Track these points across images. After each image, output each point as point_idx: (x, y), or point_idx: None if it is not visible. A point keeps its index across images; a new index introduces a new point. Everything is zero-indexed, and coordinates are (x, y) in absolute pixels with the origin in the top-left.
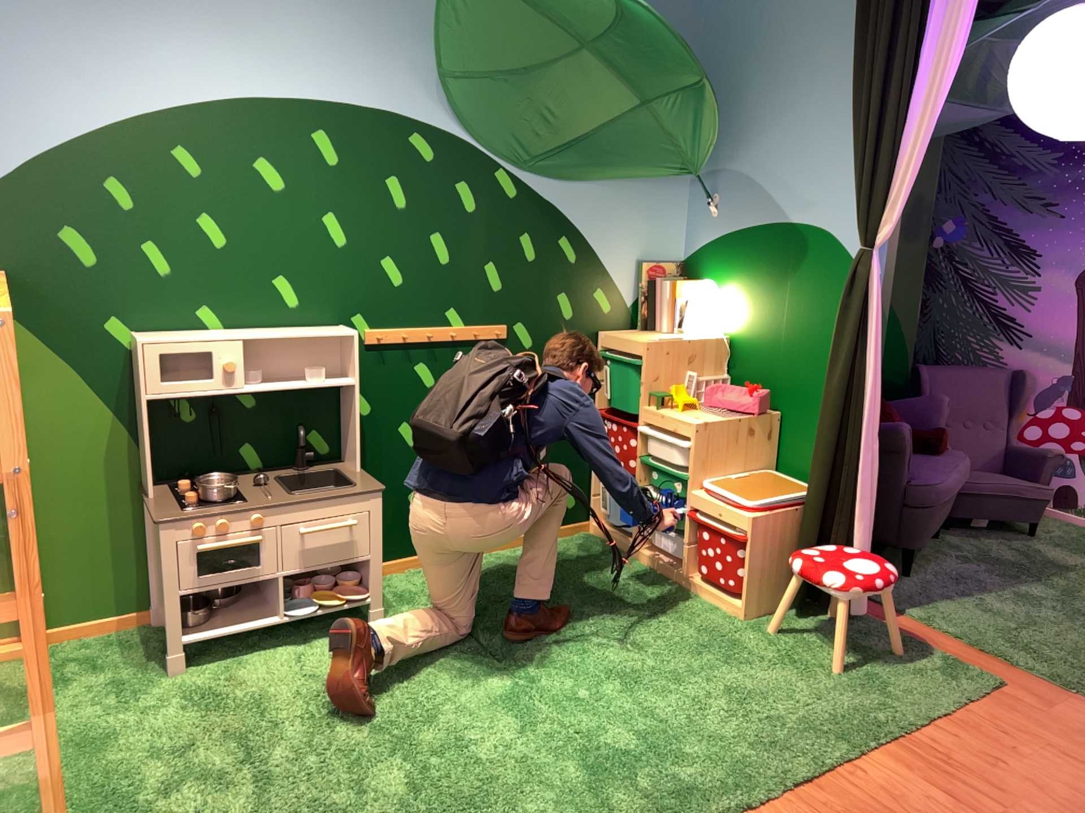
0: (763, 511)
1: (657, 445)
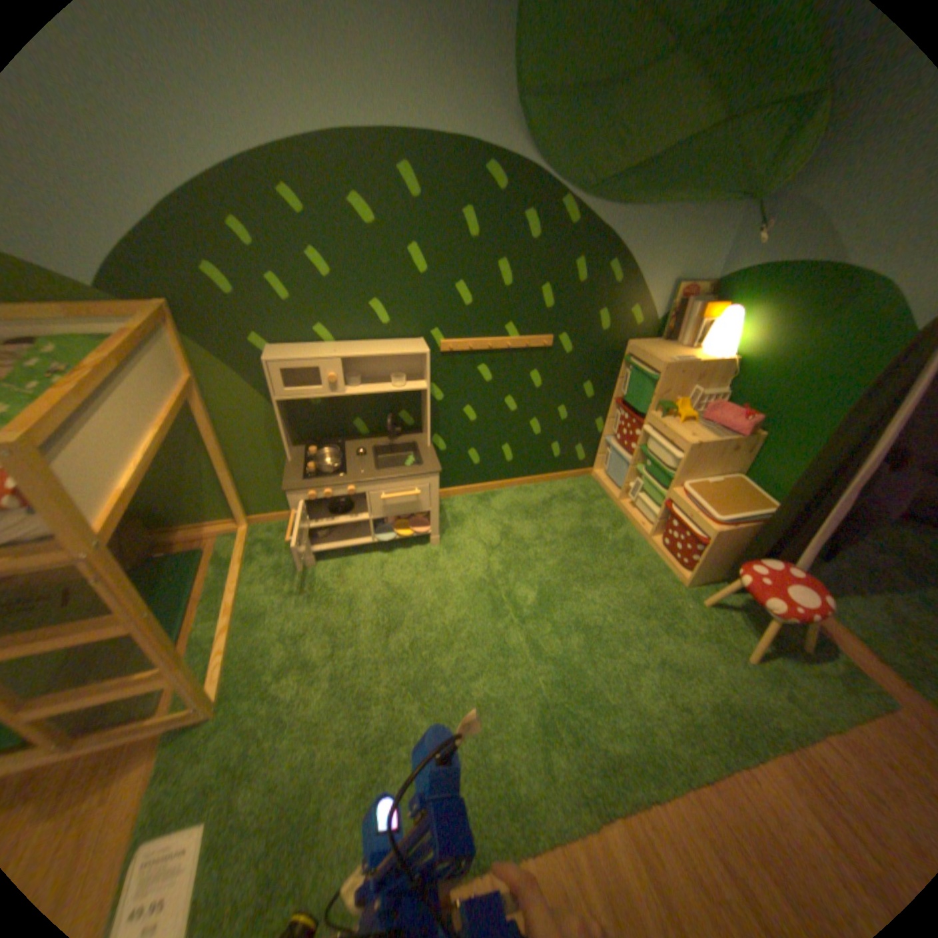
0: (732, 530)
1: (656, 444)
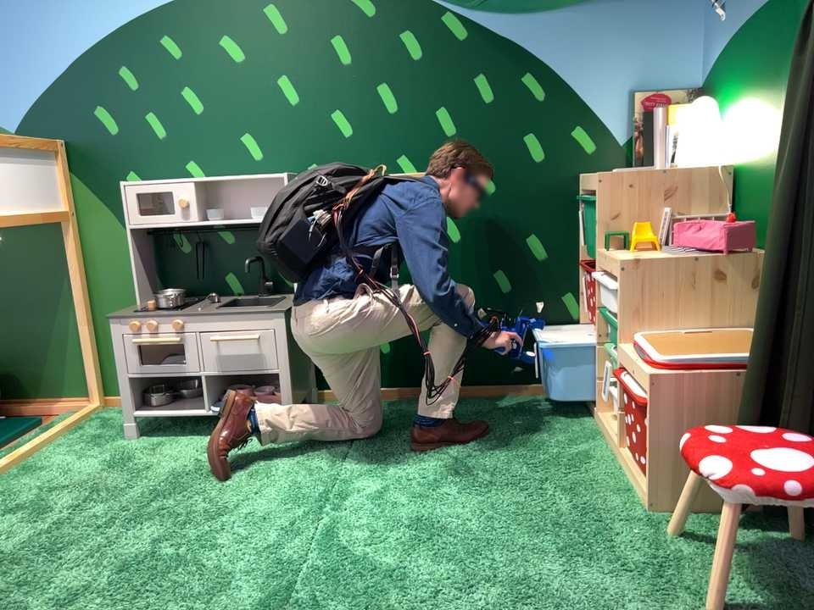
0: (684, 374)
1: (610, 293)
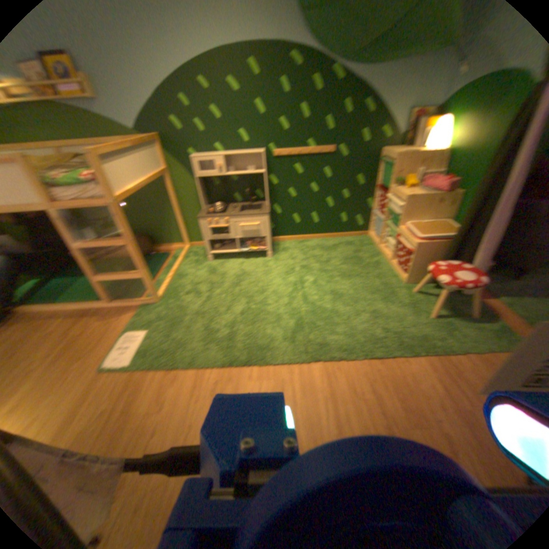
0: (426, 241)
1: (392, 203)
